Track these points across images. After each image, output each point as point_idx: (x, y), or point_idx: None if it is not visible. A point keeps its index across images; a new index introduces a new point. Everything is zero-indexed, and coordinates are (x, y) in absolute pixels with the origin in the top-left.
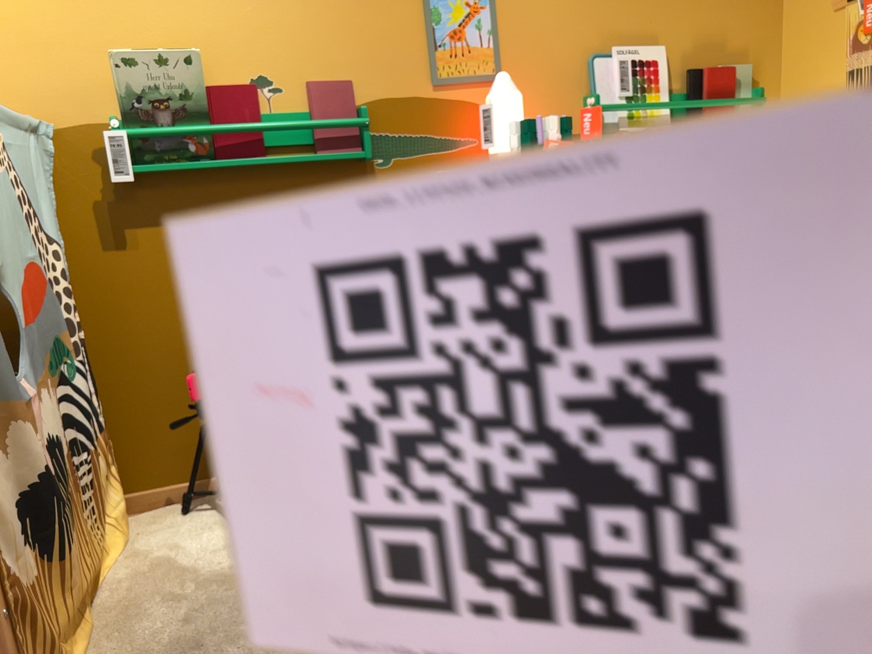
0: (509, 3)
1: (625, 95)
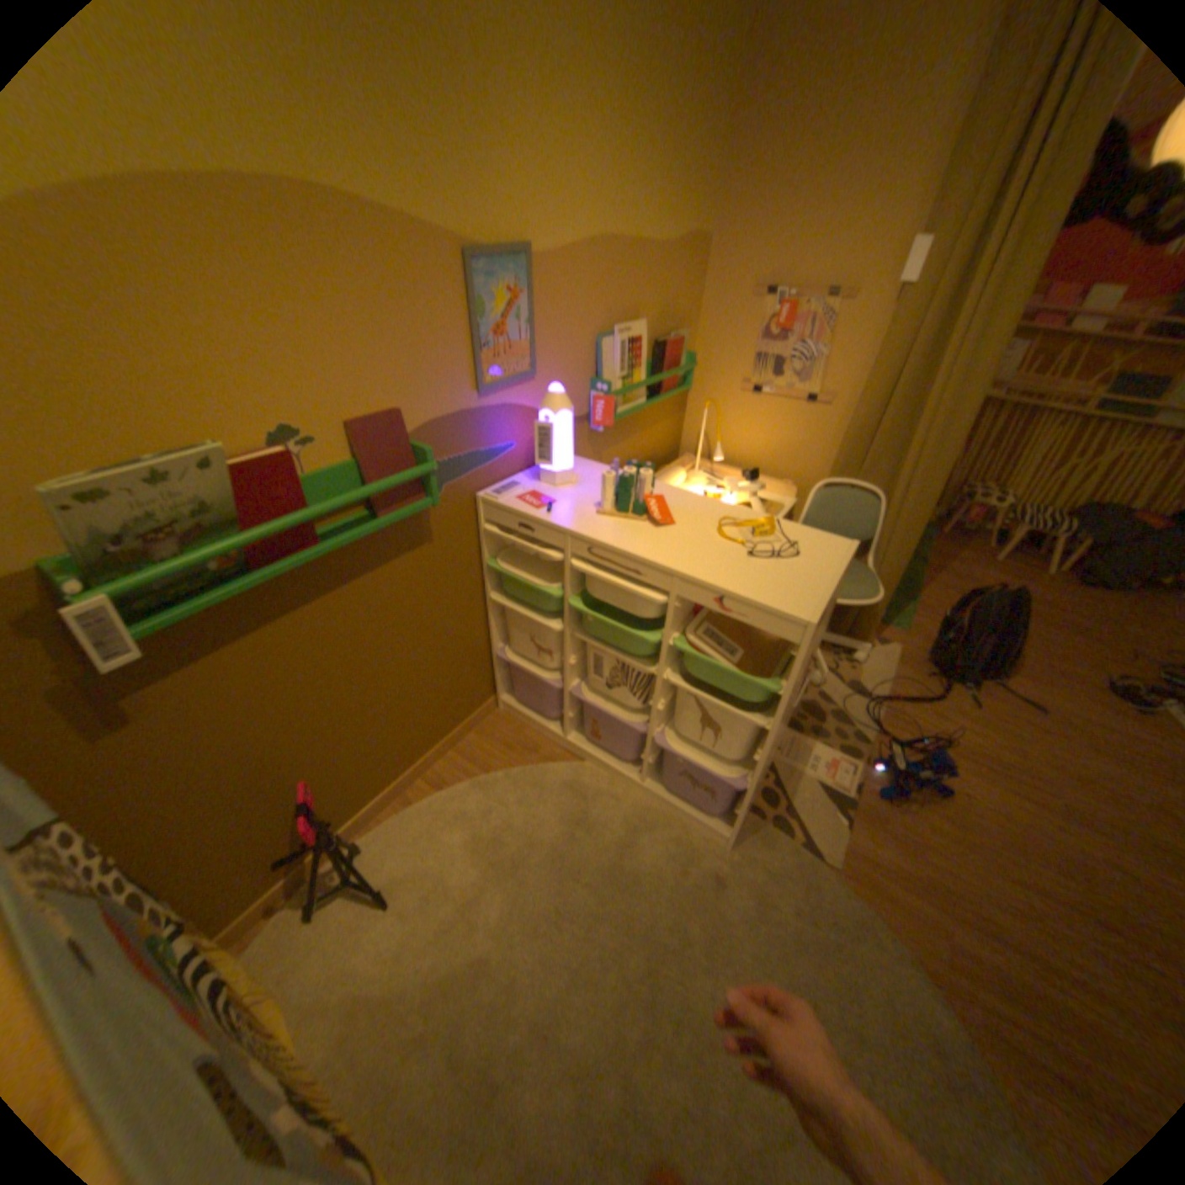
0: (543, 285)
1: (622, 376)
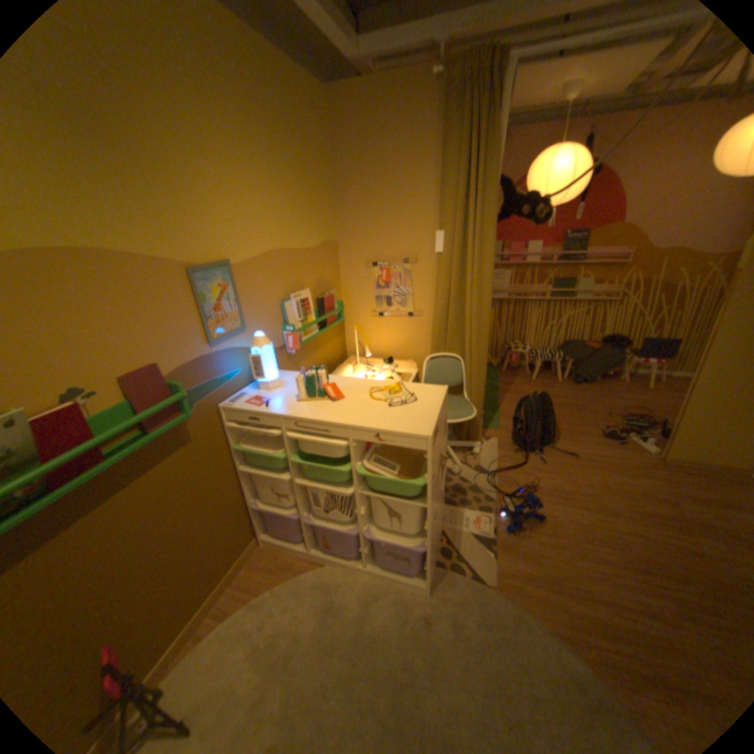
0: (241, 279)
1: (300, 320)
